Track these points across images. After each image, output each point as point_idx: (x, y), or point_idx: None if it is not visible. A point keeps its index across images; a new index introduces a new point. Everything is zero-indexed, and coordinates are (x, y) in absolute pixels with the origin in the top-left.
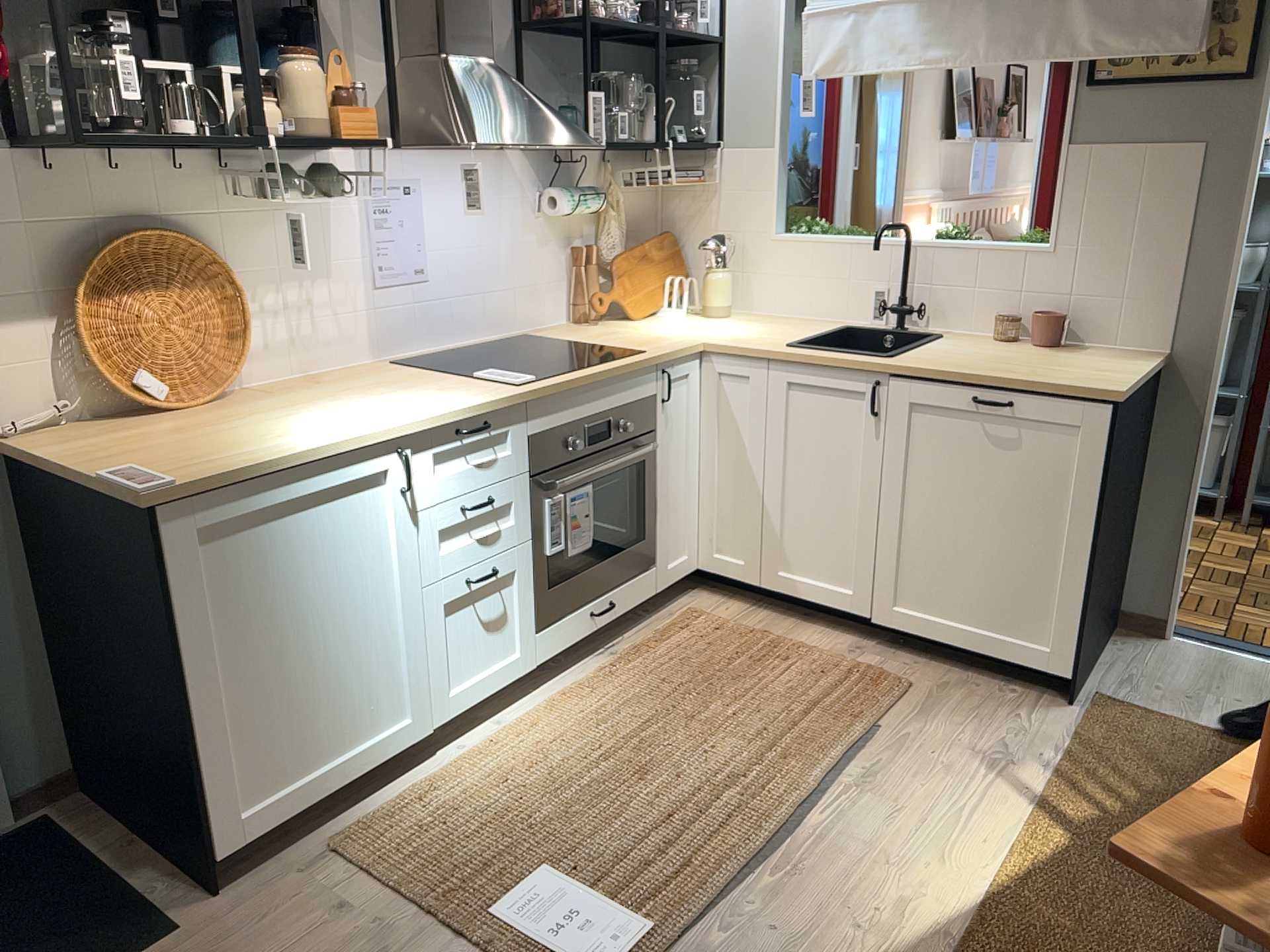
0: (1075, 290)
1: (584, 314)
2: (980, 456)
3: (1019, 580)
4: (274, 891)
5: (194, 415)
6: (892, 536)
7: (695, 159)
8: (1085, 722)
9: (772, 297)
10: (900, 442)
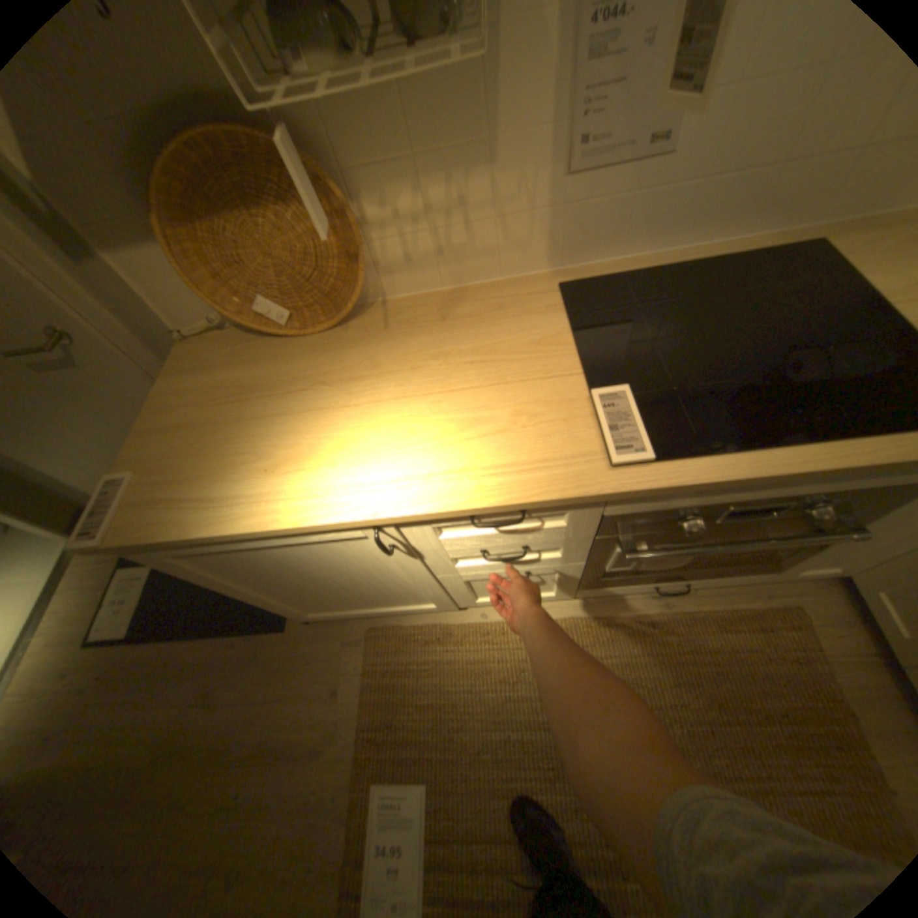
0: None
1: None
2: None
3: None
4: (323, 645)
5: (295, 350)
6: None
7: None
8: None
9: None
10: None
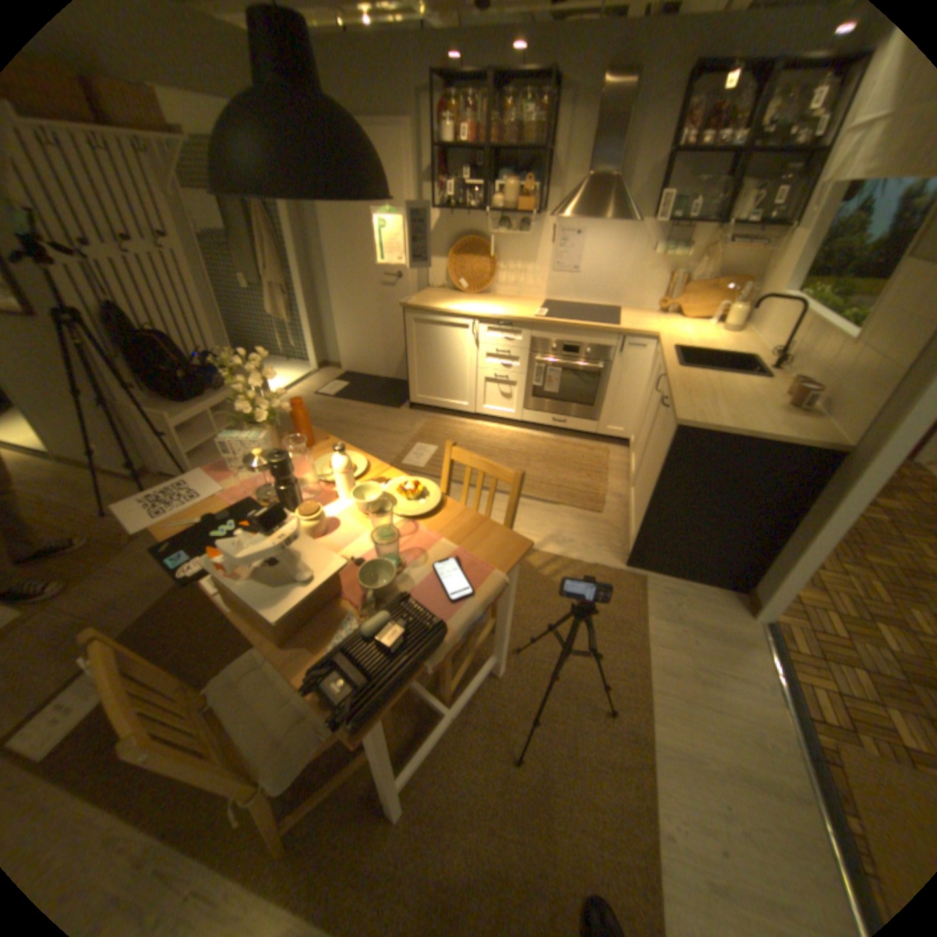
0: (846, 379)
1: (672, 310)
2: (659, 431)
3: (642, 499)
4: (414, 415)
5: (465, 295)
6: (640, 455)
7: (786, 234)
8: (608, 568)
9: (766, 330)
10: (654, 411)
